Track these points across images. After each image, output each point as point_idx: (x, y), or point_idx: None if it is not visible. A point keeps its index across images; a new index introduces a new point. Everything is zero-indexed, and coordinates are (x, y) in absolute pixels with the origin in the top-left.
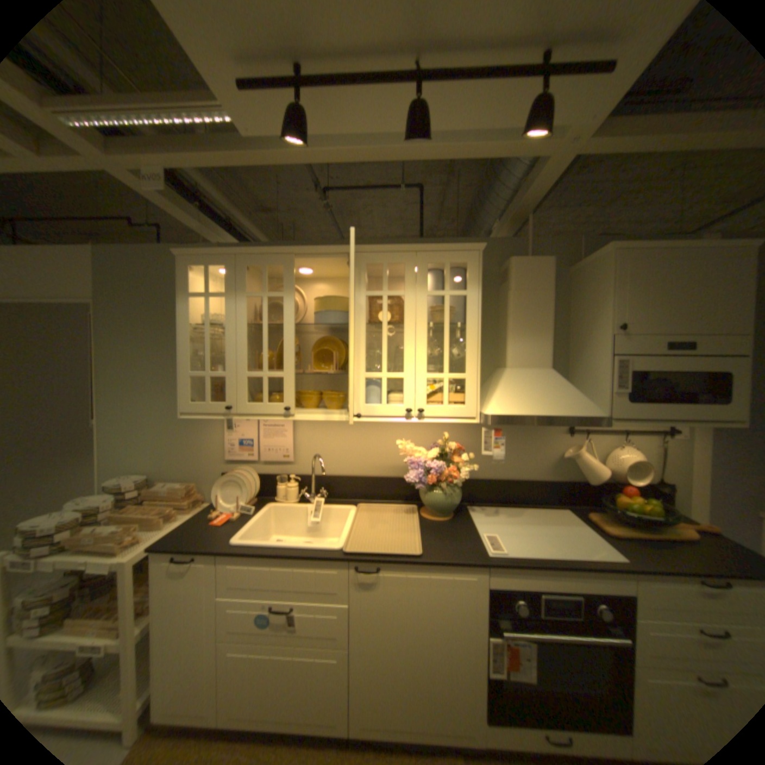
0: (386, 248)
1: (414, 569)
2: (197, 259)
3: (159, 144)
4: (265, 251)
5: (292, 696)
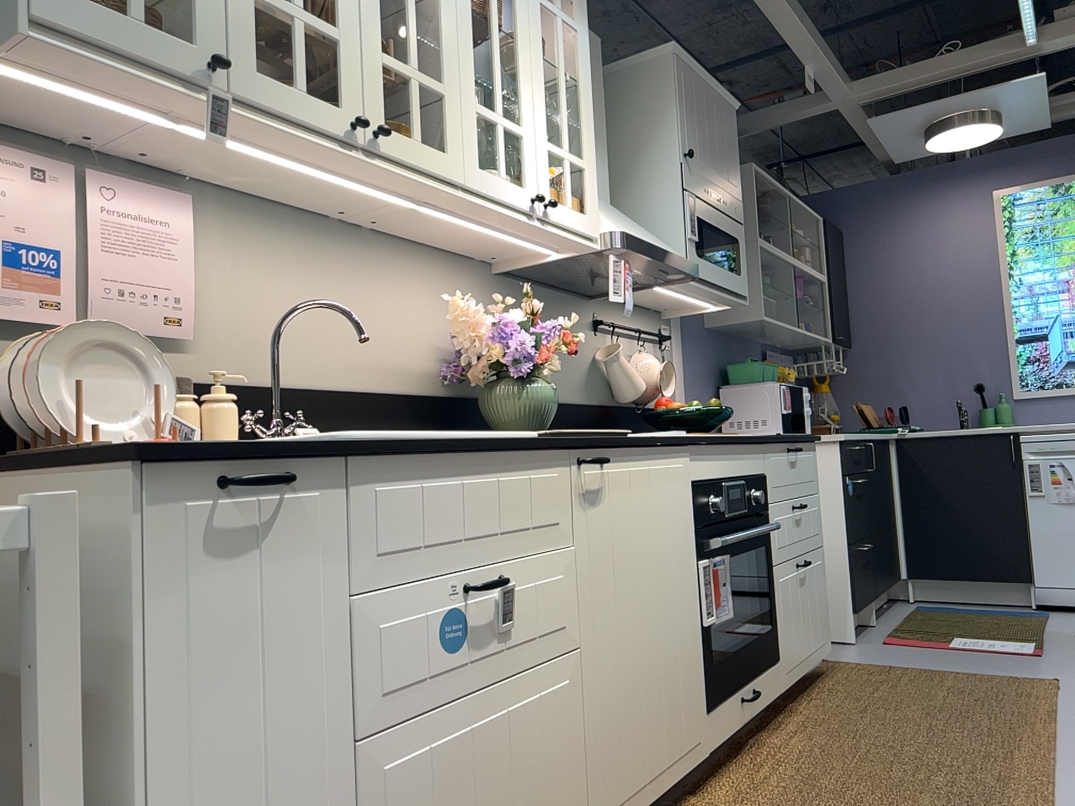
0: None
1: (635, 456)
2: None
3: None
4: None
5: None
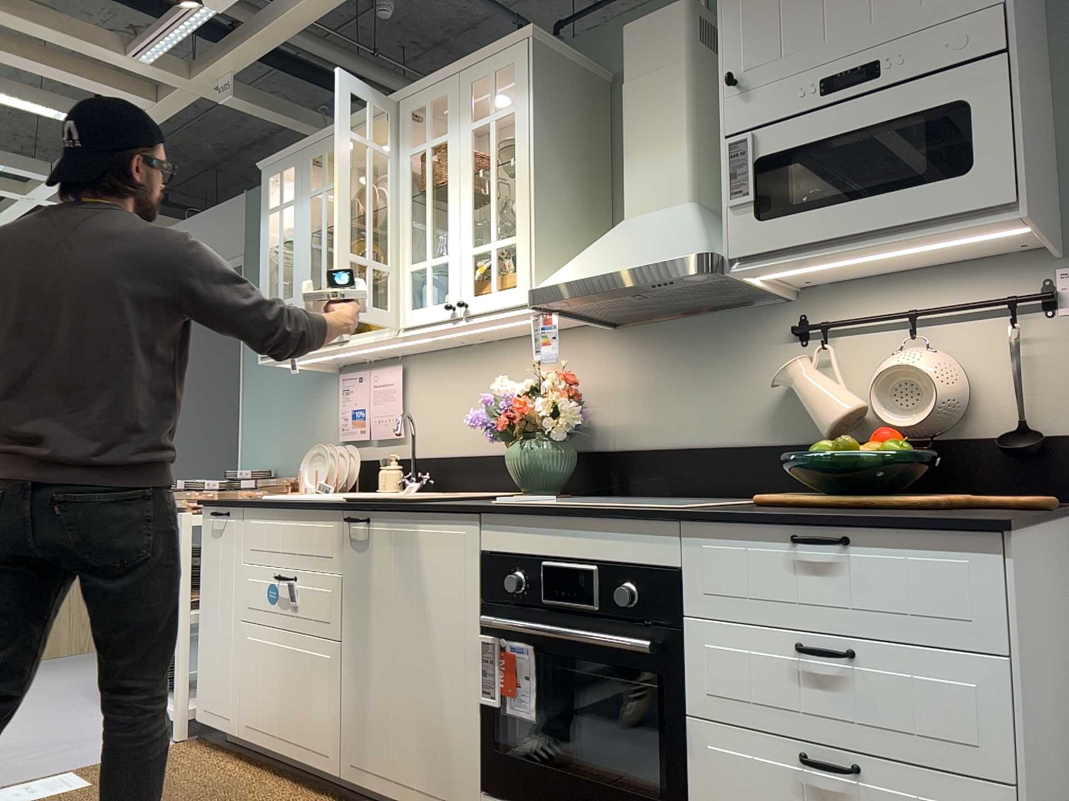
0: (427, 83)
1: (400, 519)
2: (275, 169)
3: (221, 54)
4: (324, 136)
5: (293, 703)
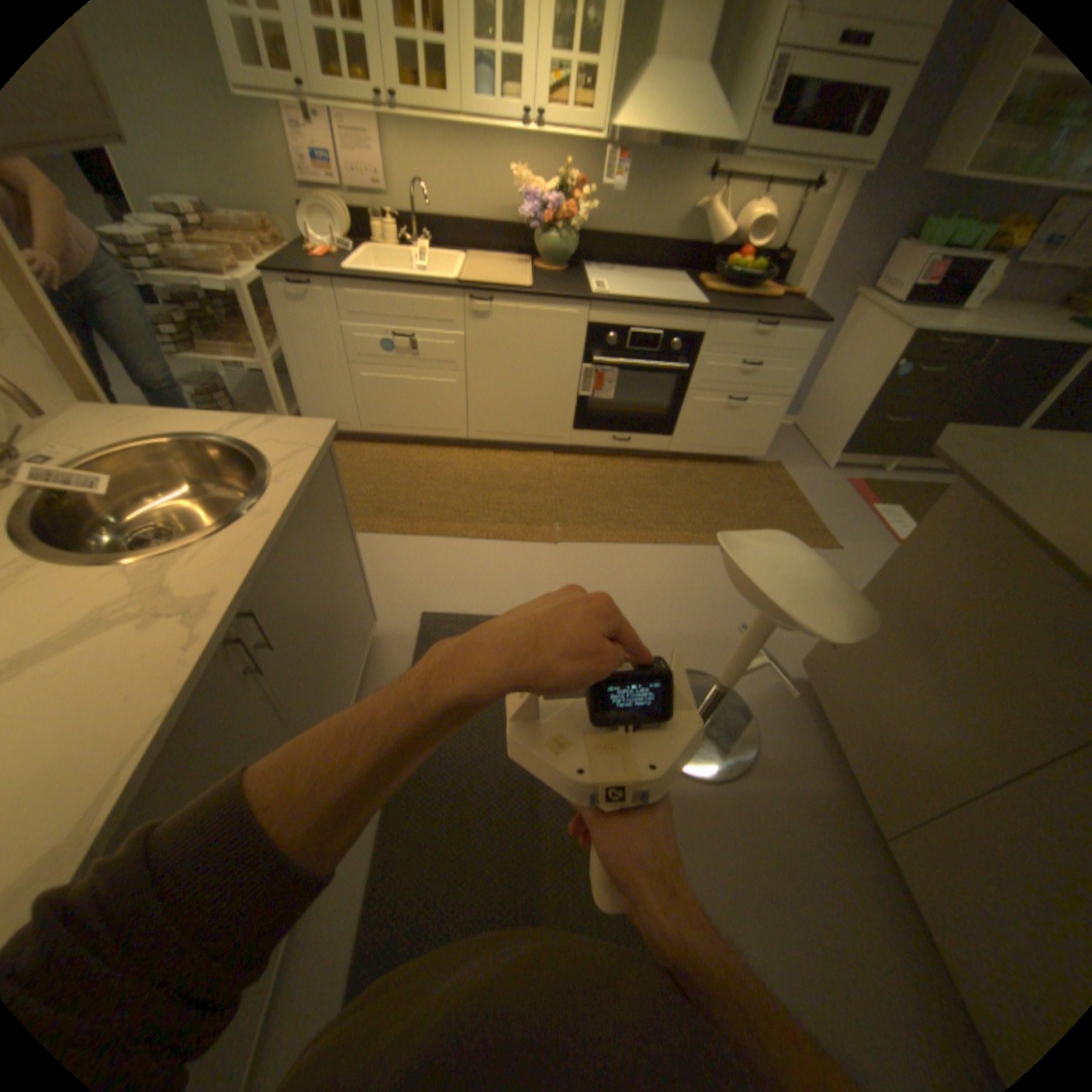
0: None
1: (524, 301)
2: None
3: None
4: None
5: (422, 409)
